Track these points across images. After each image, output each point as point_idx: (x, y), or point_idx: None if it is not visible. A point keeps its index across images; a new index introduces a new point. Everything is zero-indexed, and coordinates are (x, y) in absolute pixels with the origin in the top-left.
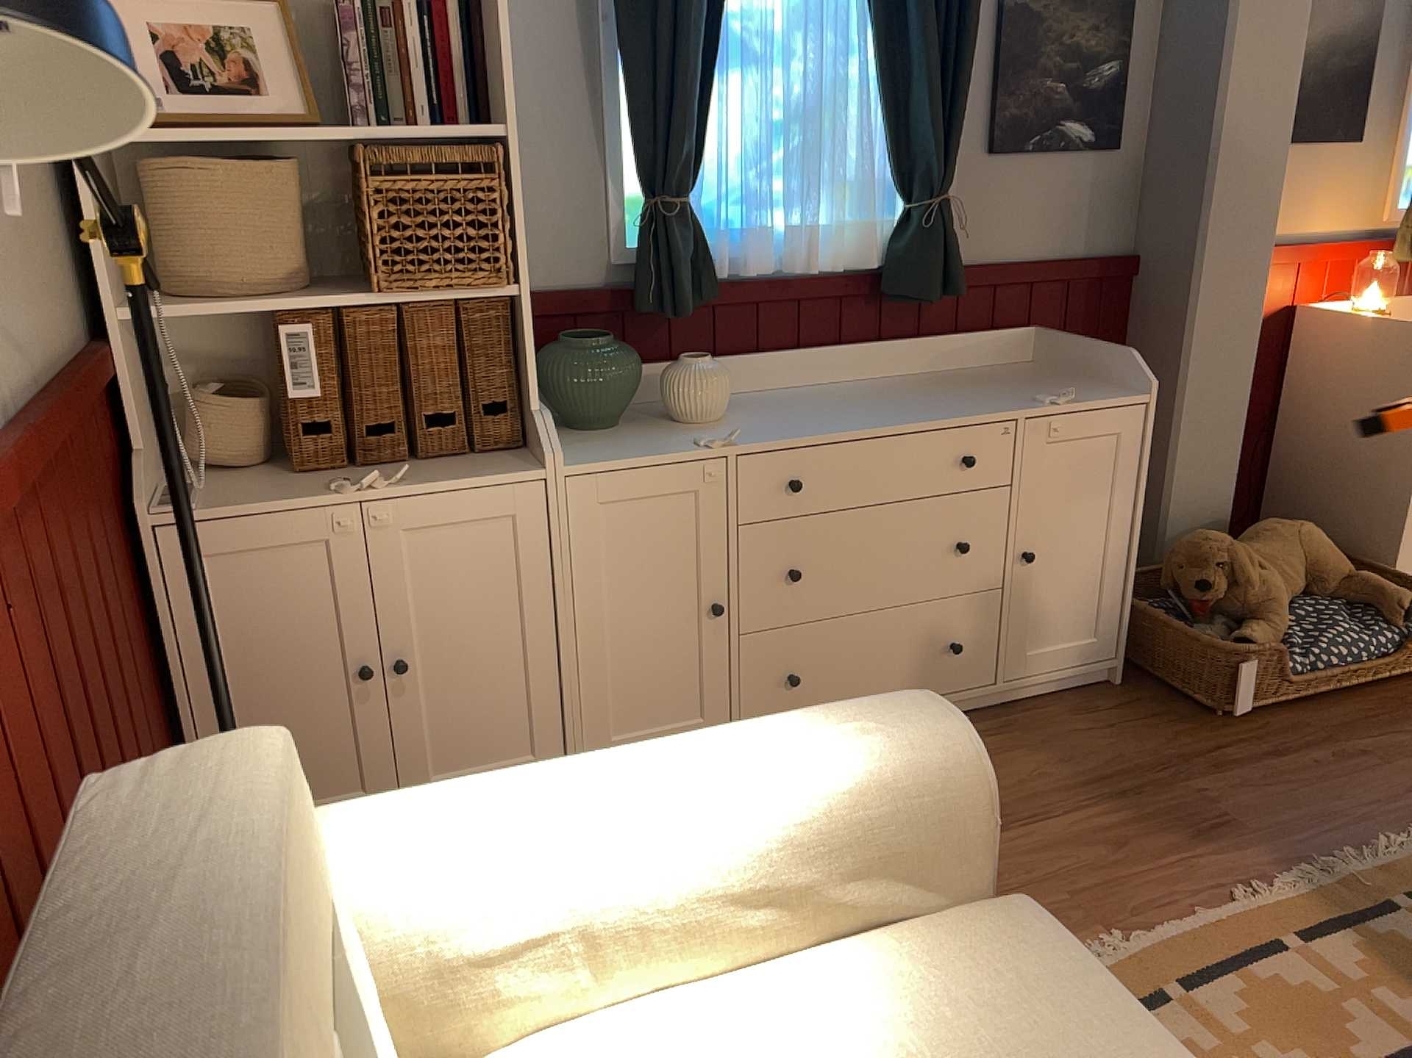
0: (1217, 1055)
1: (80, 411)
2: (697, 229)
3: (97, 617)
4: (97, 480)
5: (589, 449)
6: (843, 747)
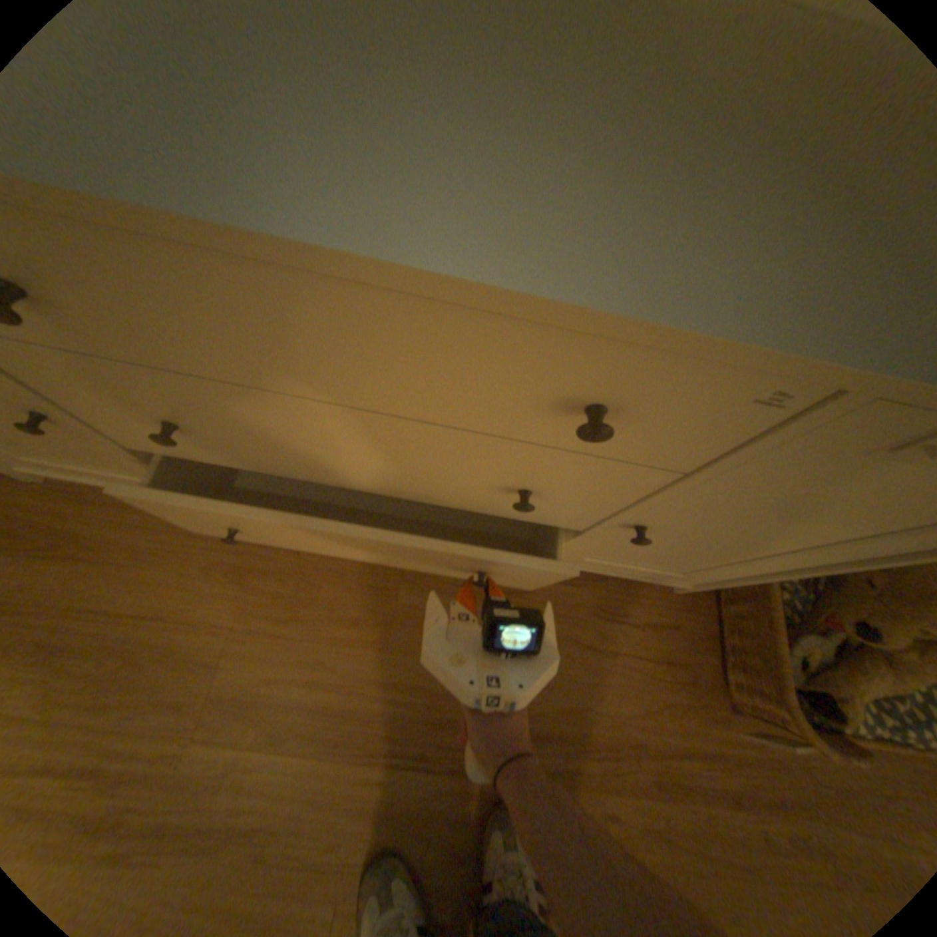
0: None
1: None
2: None
3: None
4: None
5: None
6: None
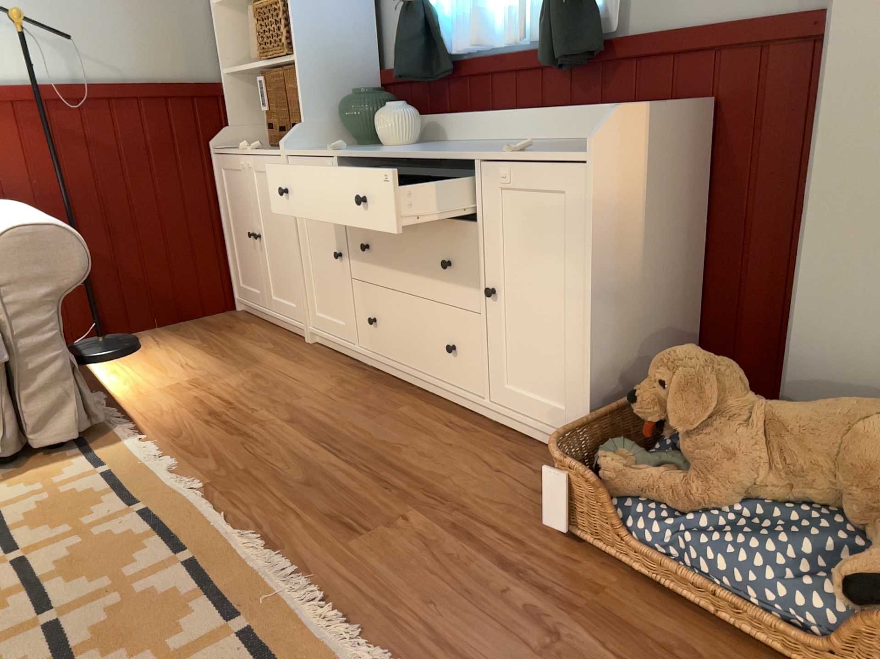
0: (80, 523)
1: (157, 100)
2: (428, 22)
3: (143, 169)
4: (182, 129)
5: (318, 149)
6: (9, 222)
